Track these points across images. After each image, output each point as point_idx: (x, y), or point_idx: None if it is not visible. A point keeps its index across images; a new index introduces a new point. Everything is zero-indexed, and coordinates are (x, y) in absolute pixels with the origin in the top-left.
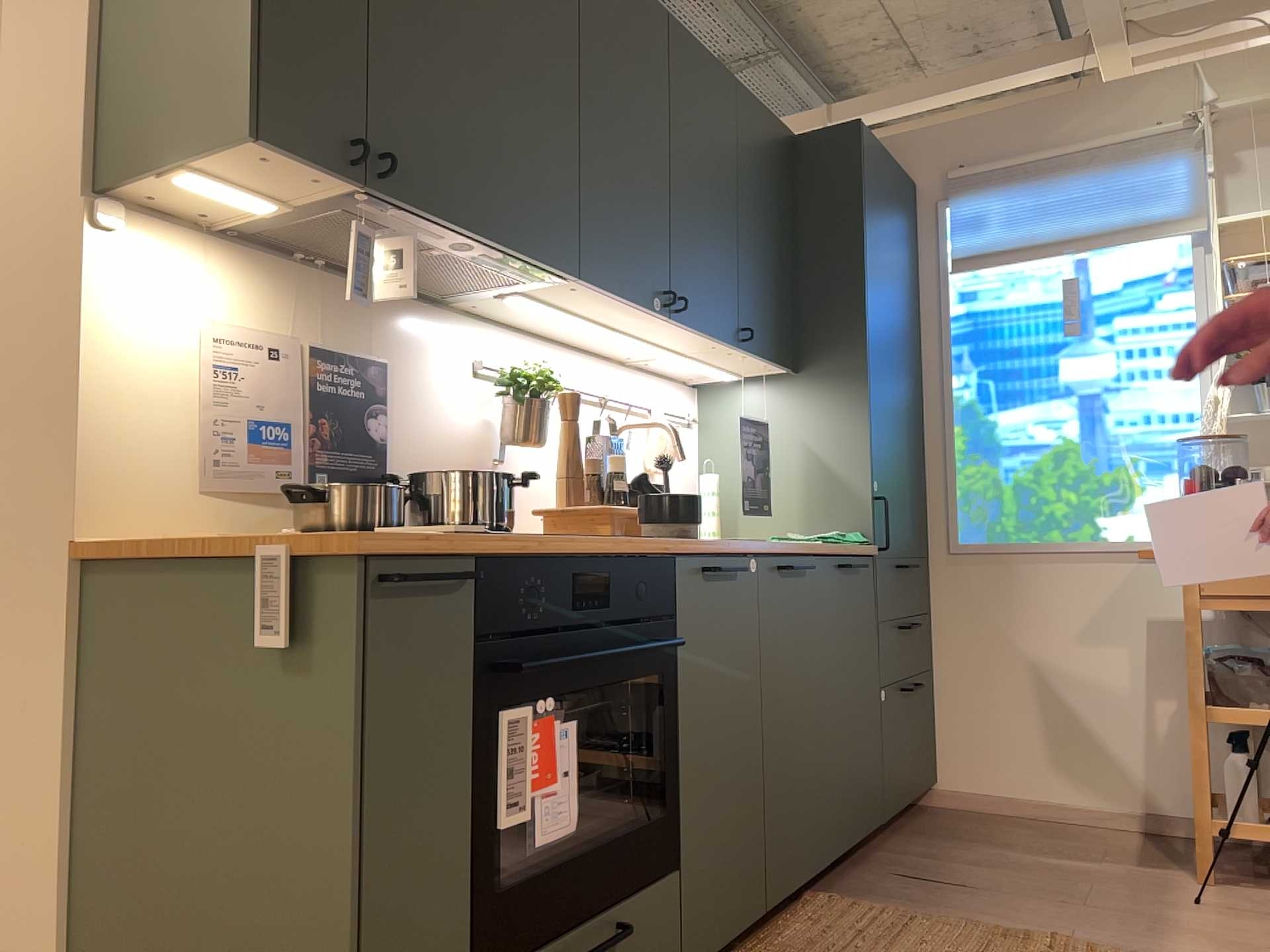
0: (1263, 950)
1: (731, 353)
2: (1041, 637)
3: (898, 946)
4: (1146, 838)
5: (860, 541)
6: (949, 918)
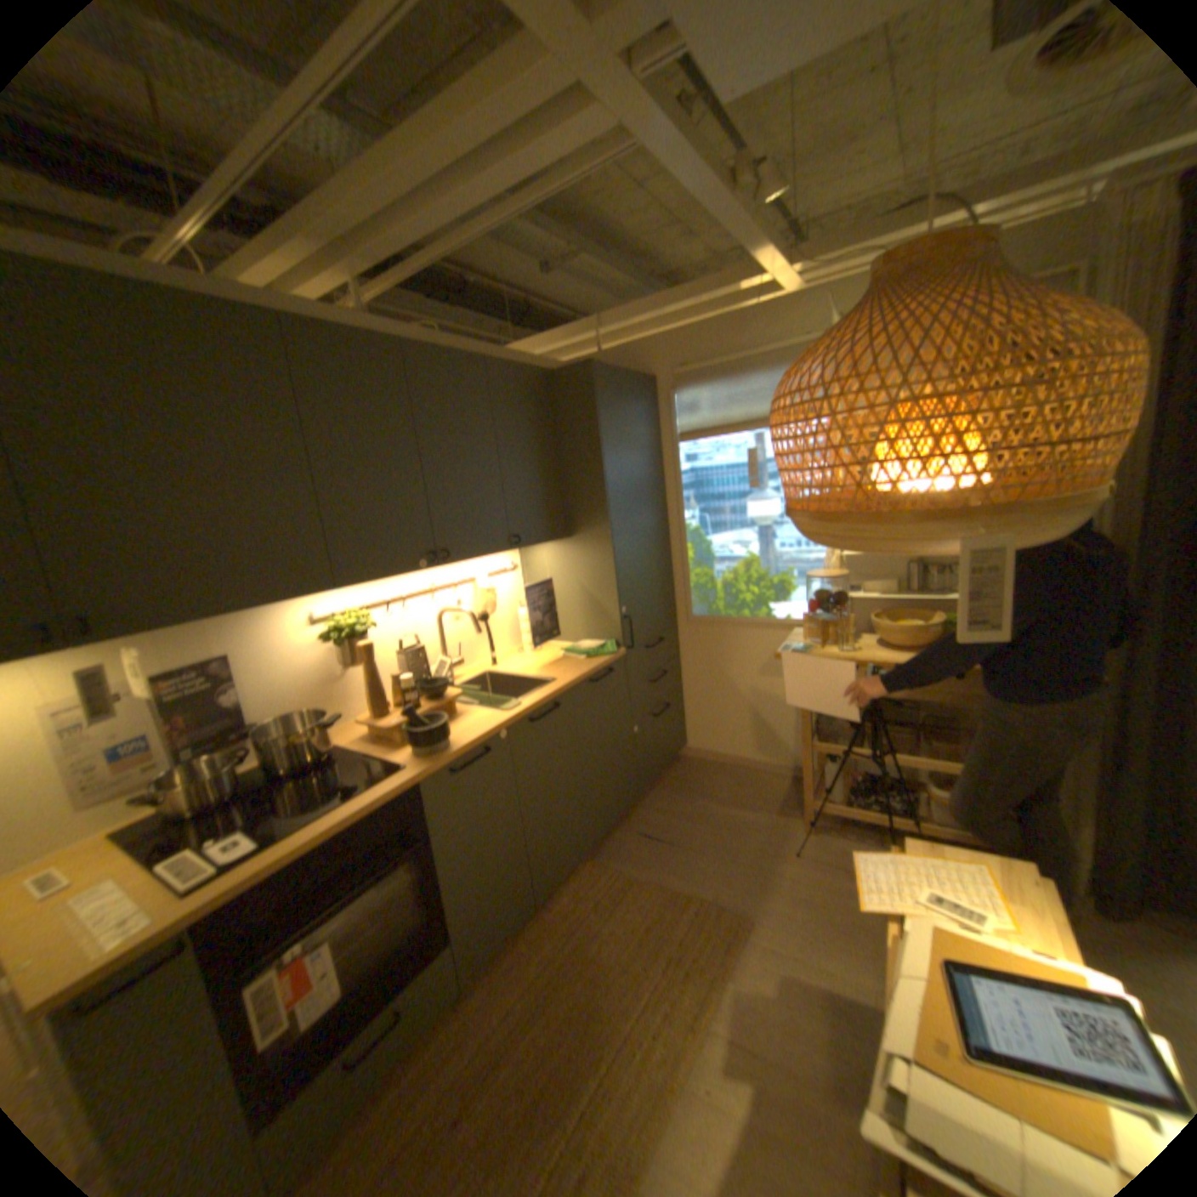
0: (816, 908)
1: (511, 549)
2: (738, 672)
3: (611, 918)
4: (791, 785)
5: (608, 653)
6: (651, 883)
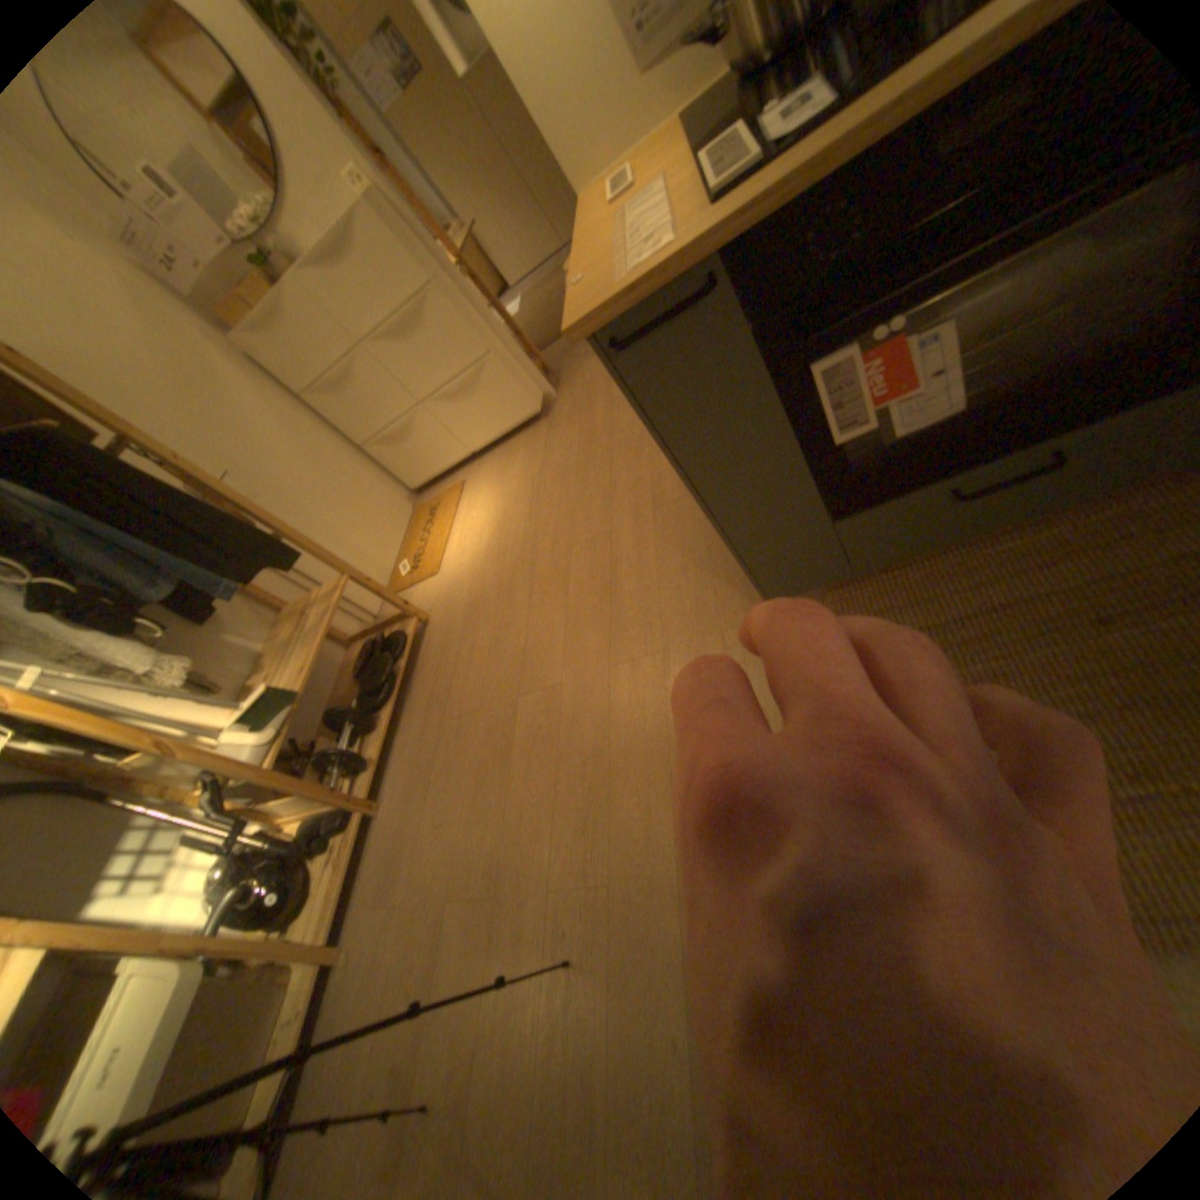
0: None
1: None
2: None
3: None
4: None
5: None
6: None
